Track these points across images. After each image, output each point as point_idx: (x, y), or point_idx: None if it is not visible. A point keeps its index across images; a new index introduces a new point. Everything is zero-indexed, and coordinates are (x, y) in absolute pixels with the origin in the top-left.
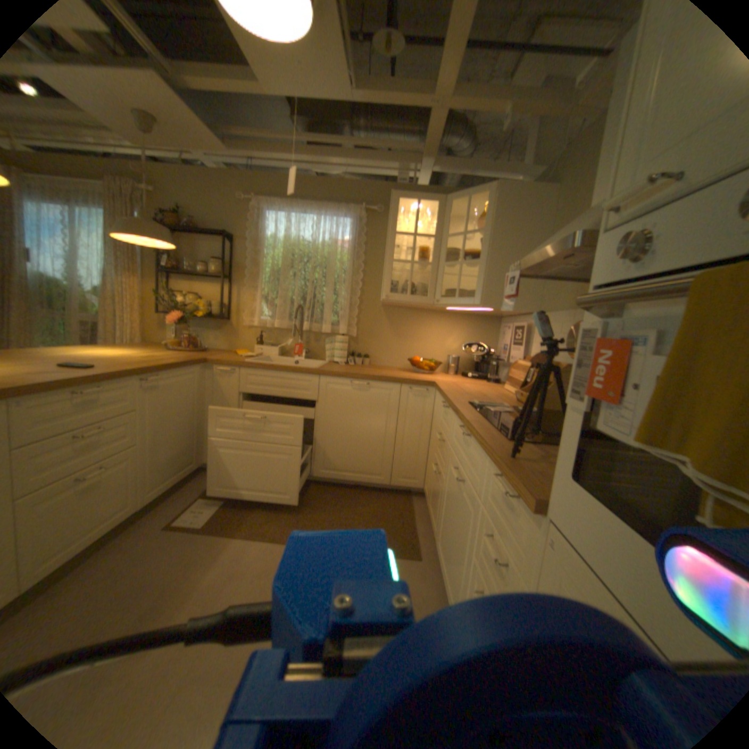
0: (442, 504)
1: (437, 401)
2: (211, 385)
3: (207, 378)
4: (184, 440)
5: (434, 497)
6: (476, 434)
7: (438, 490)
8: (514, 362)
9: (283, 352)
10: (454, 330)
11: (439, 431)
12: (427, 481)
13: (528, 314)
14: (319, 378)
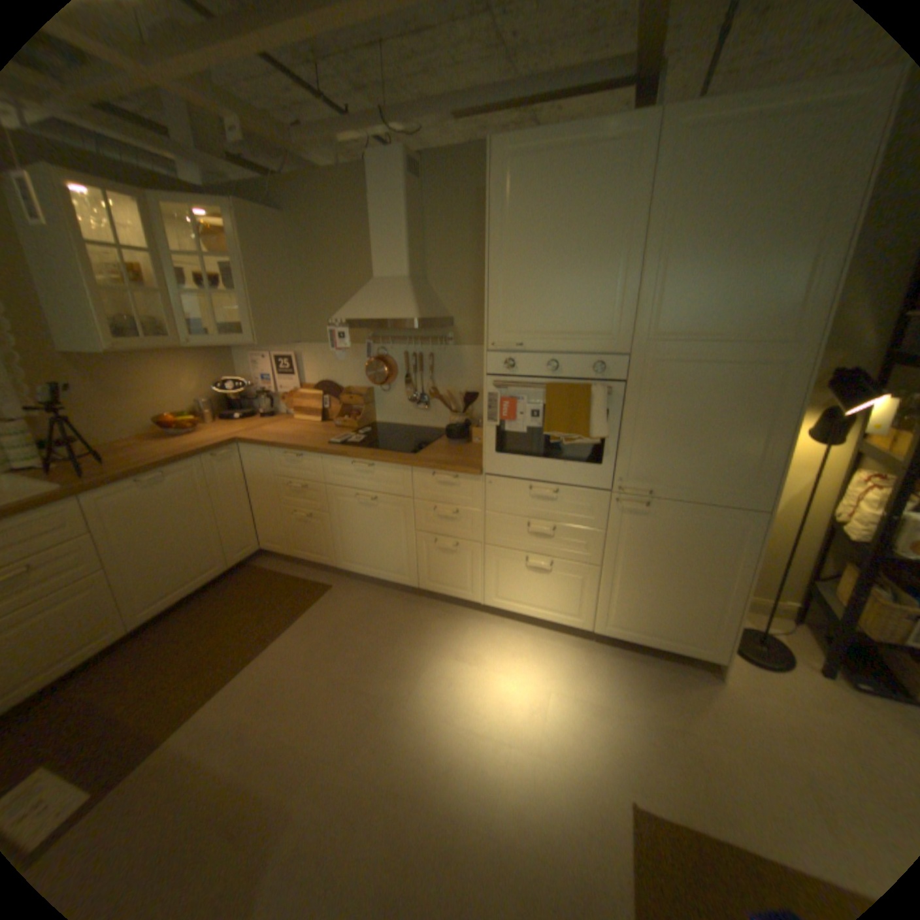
0: (335, 532)
1: (256, 456)
2: None
3: None
4: None
5: (305, 538)
6: (392, 460)
7: (315, 528)
8: (288, 391)
9: None
10: (184, 368)
11: (285, 482)
12: (269, 537)
13: (282, 343)
14: (78, 500)
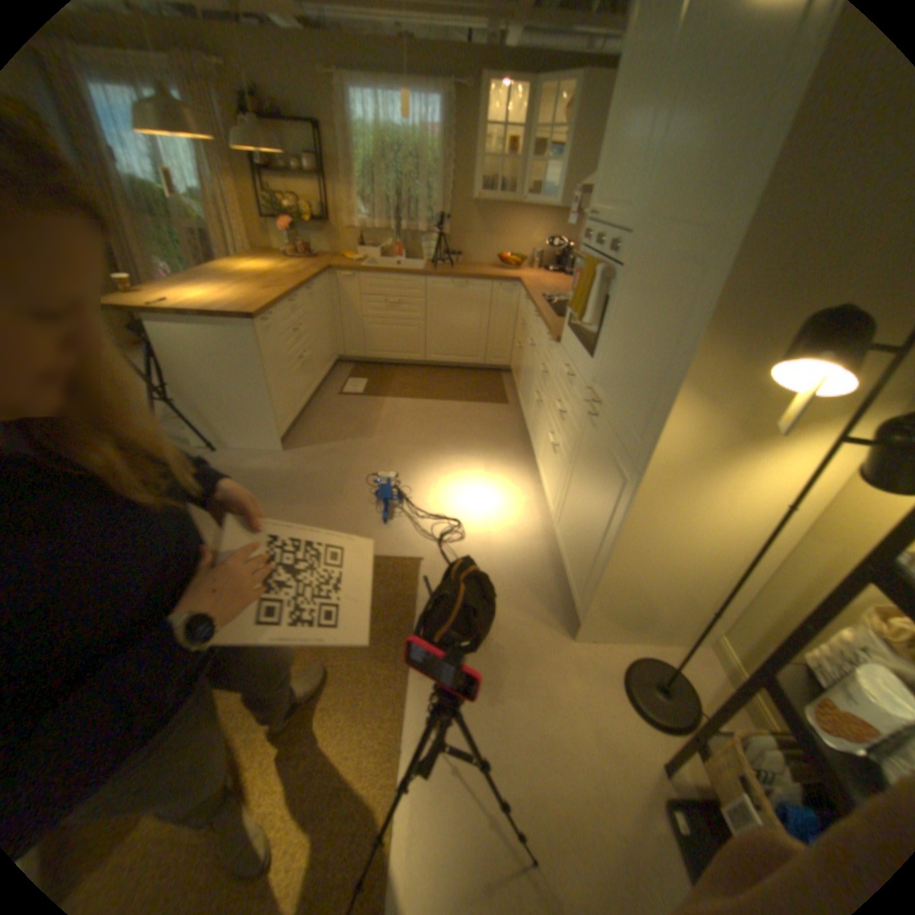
0: (522, 367)
1: (521, 295)
2: (337, 291)
3: (332, 285)
4: (329, 338)
5: (517, 366)
6: (540, 315)
7: (520, 360)
8: None
9: (383, 254)
10: (540, 223)
11: (522, 319)
12: (512, 359)
13: None
14: (426, 280)
